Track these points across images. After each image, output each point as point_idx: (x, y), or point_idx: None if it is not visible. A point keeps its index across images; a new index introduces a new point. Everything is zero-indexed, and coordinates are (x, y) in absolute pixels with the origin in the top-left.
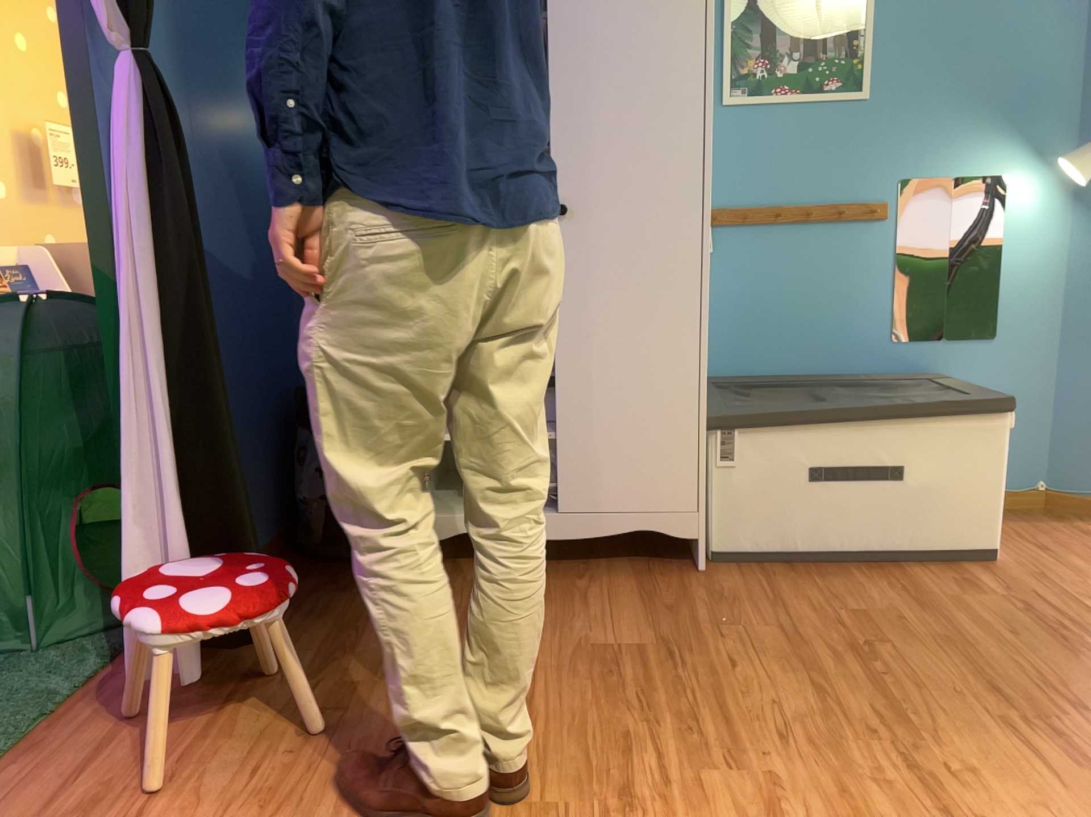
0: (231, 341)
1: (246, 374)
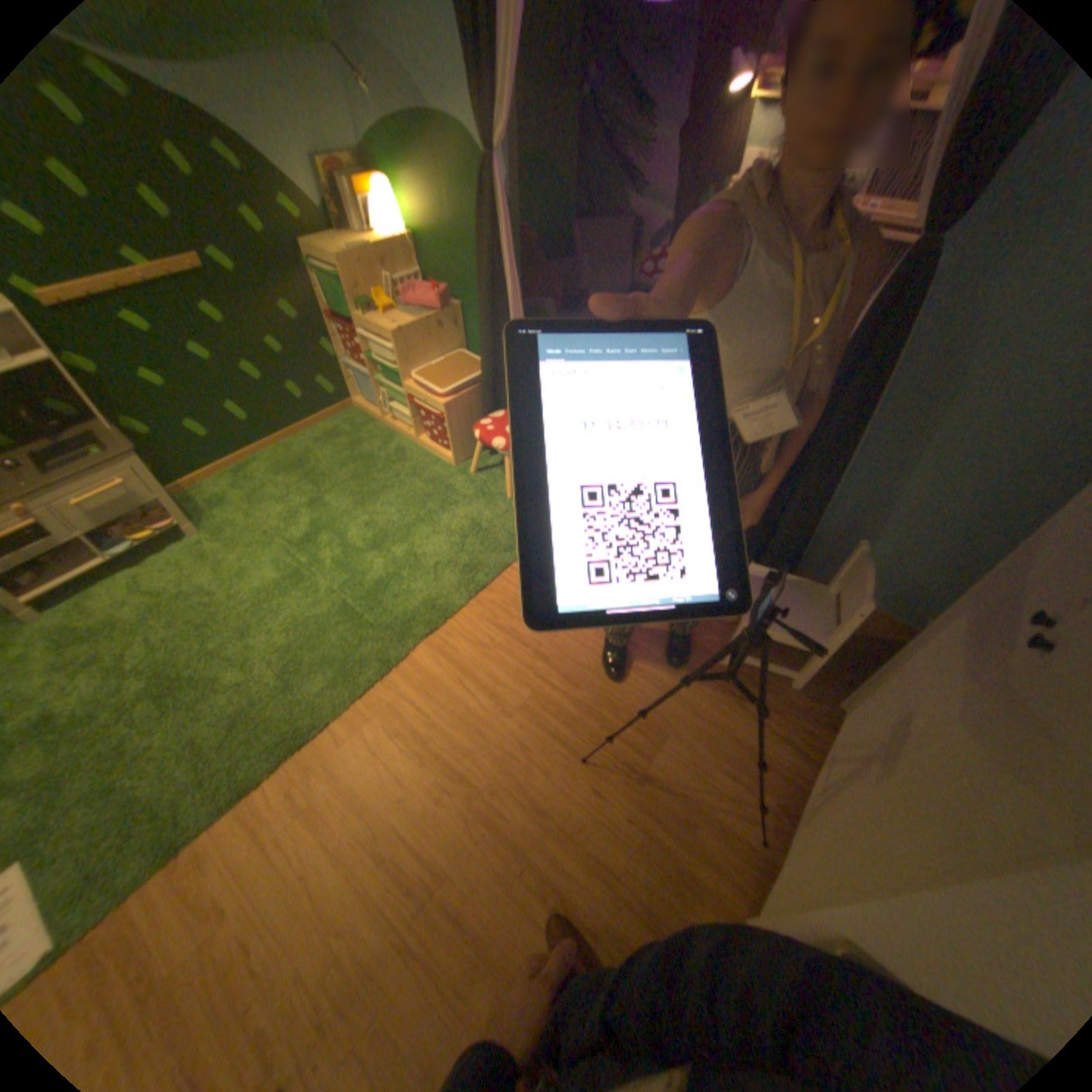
0: (990, 503)
1: (994, 537)
